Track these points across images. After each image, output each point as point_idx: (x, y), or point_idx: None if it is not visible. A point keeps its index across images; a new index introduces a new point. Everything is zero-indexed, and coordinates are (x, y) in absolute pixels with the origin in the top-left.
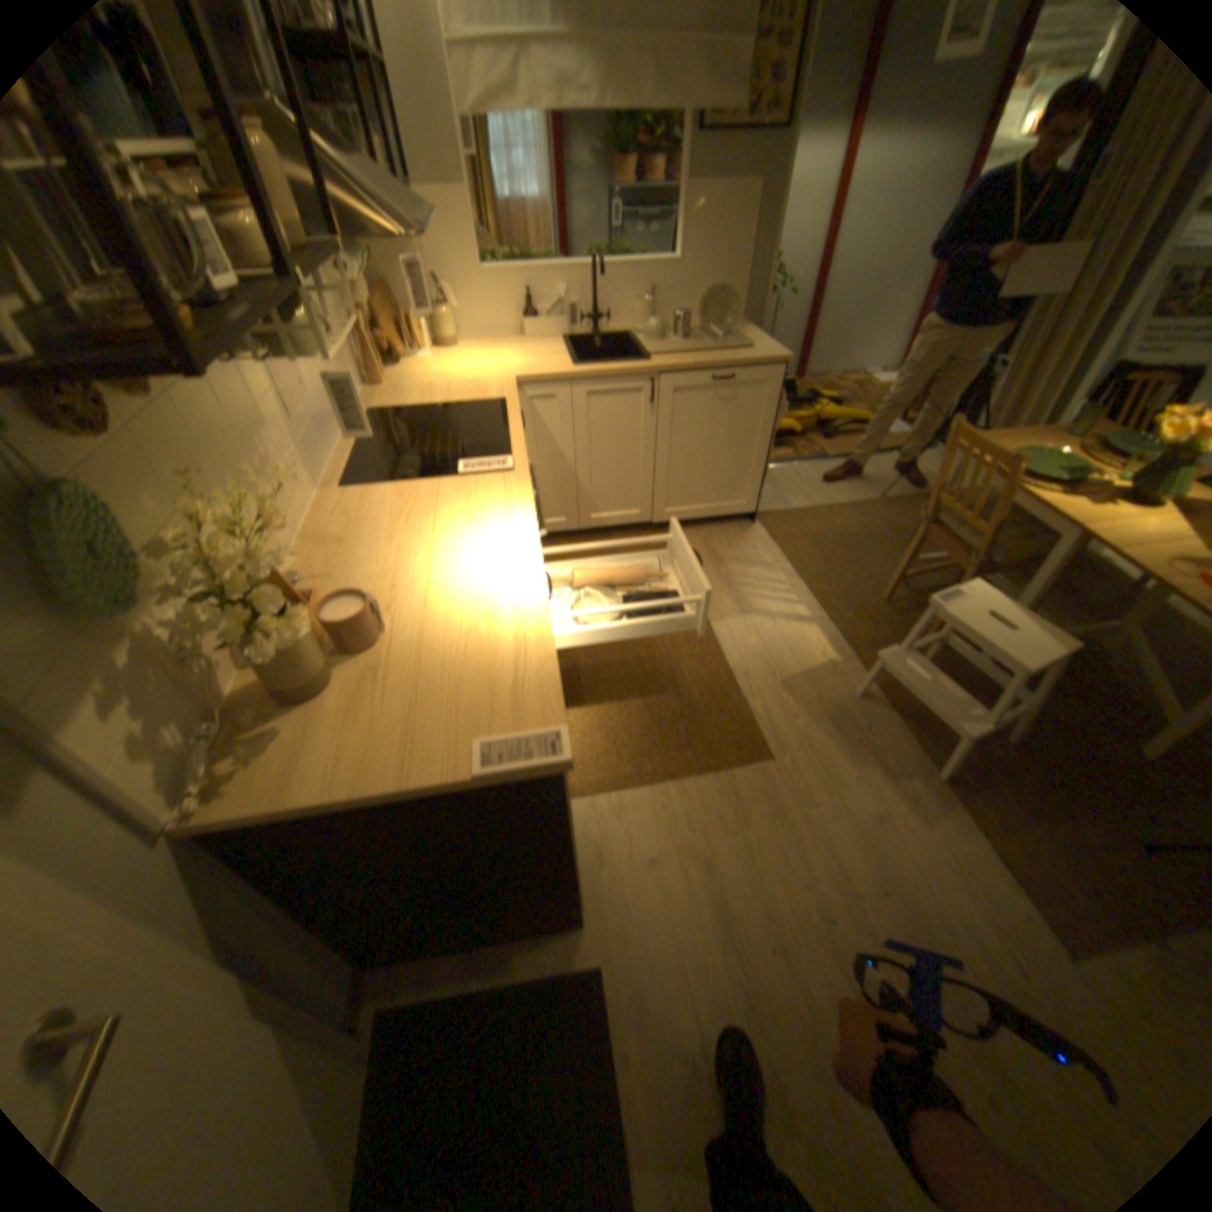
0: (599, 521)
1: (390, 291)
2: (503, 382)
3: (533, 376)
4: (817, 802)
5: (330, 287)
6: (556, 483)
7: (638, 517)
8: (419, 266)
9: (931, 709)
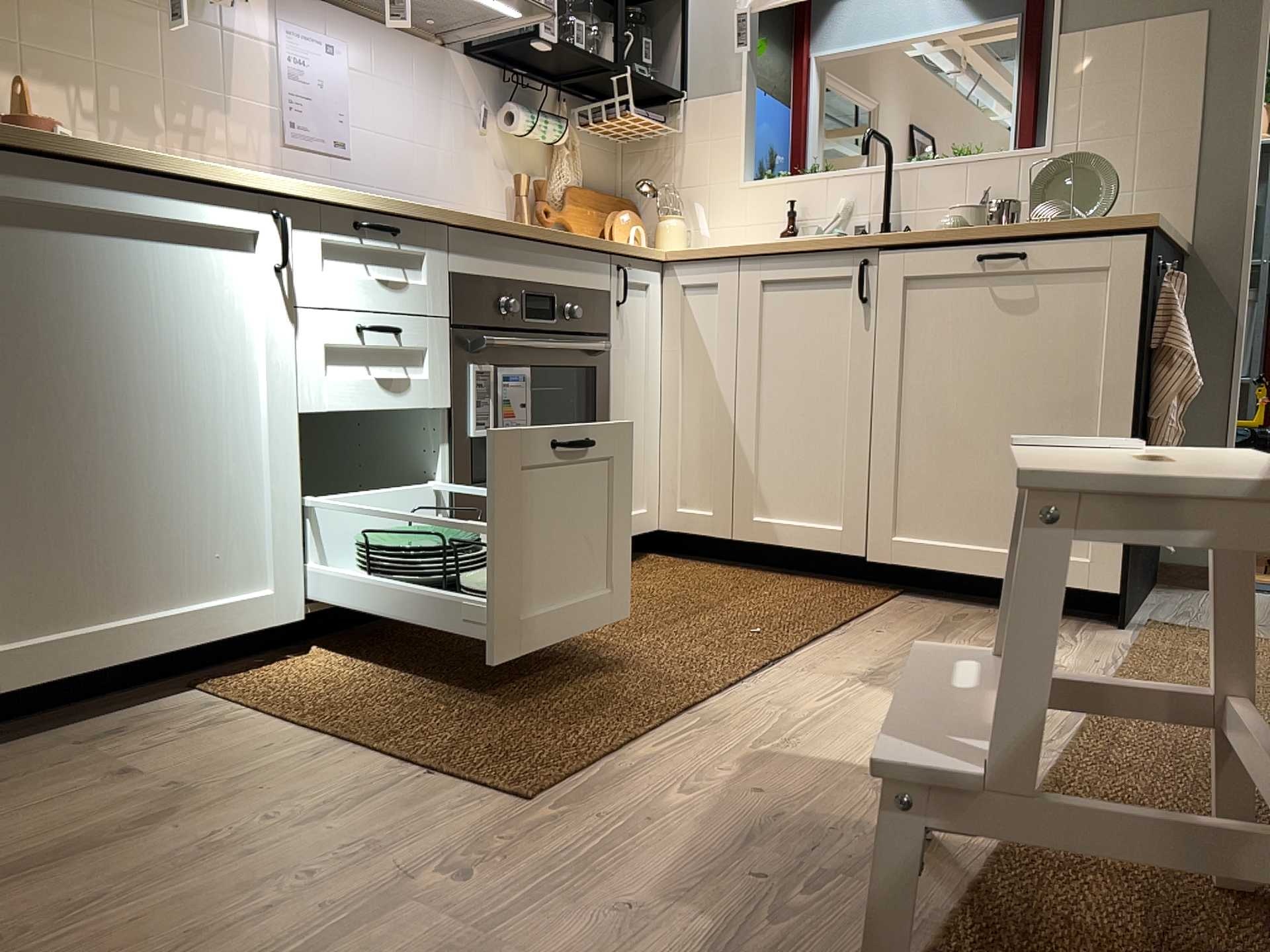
0: (769, 527)
1: (619, 197)
2: (640, 249)
3: (688, 249)
4: (465, 871)
5: (508, 148)
6: (707, 434)
7: (841, 535)
8: (676, 184)
9: (1100, 949)
